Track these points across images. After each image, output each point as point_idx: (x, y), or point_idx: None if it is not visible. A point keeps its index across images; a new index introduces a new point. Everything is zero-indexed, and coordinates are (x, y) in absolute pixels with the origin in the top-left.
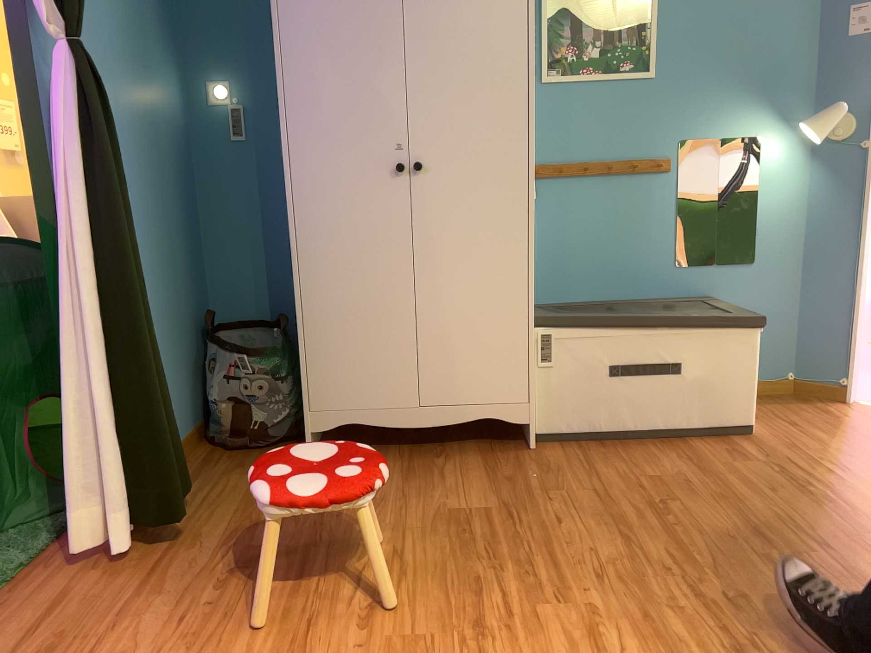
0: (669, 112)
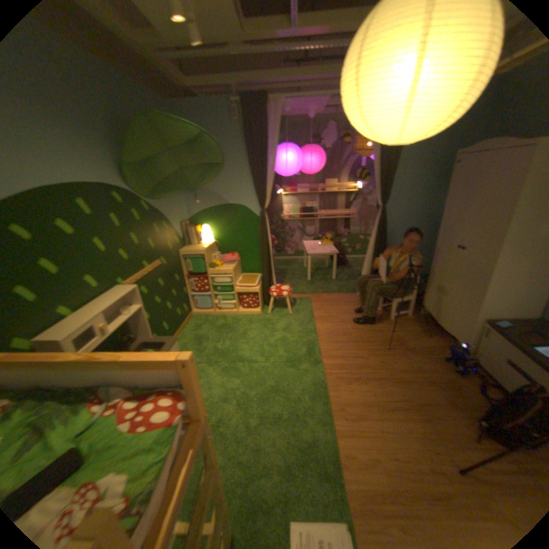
0: None
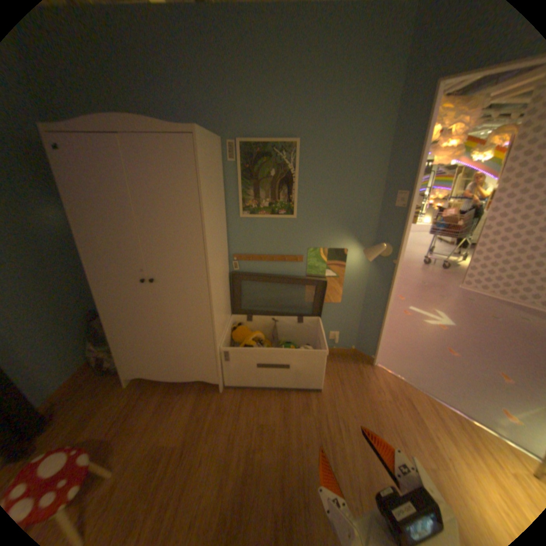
0: (303, 234)
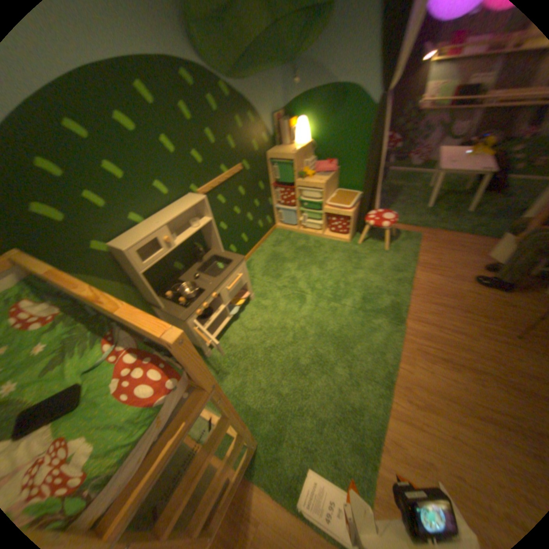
0: None
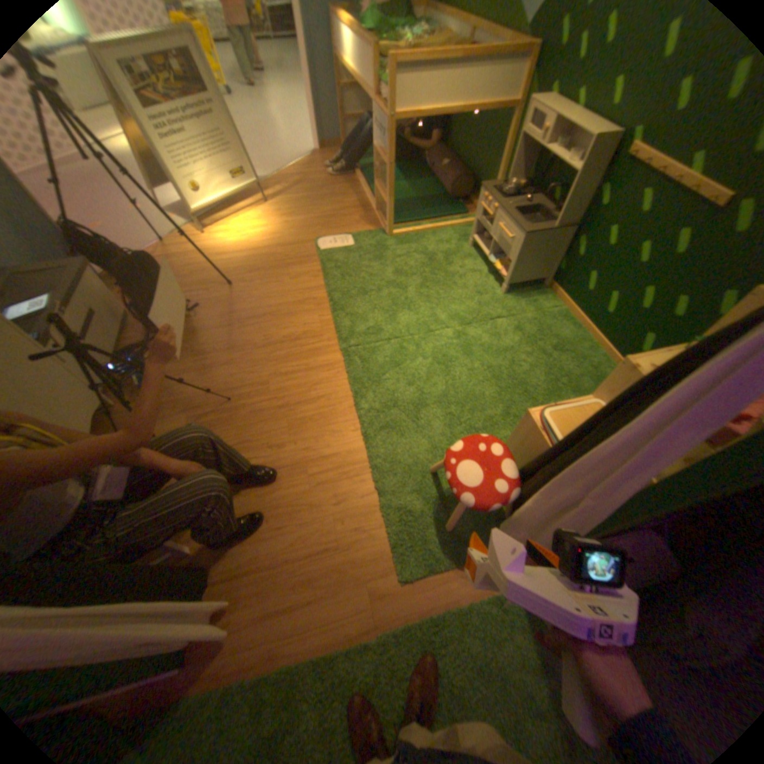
0: None
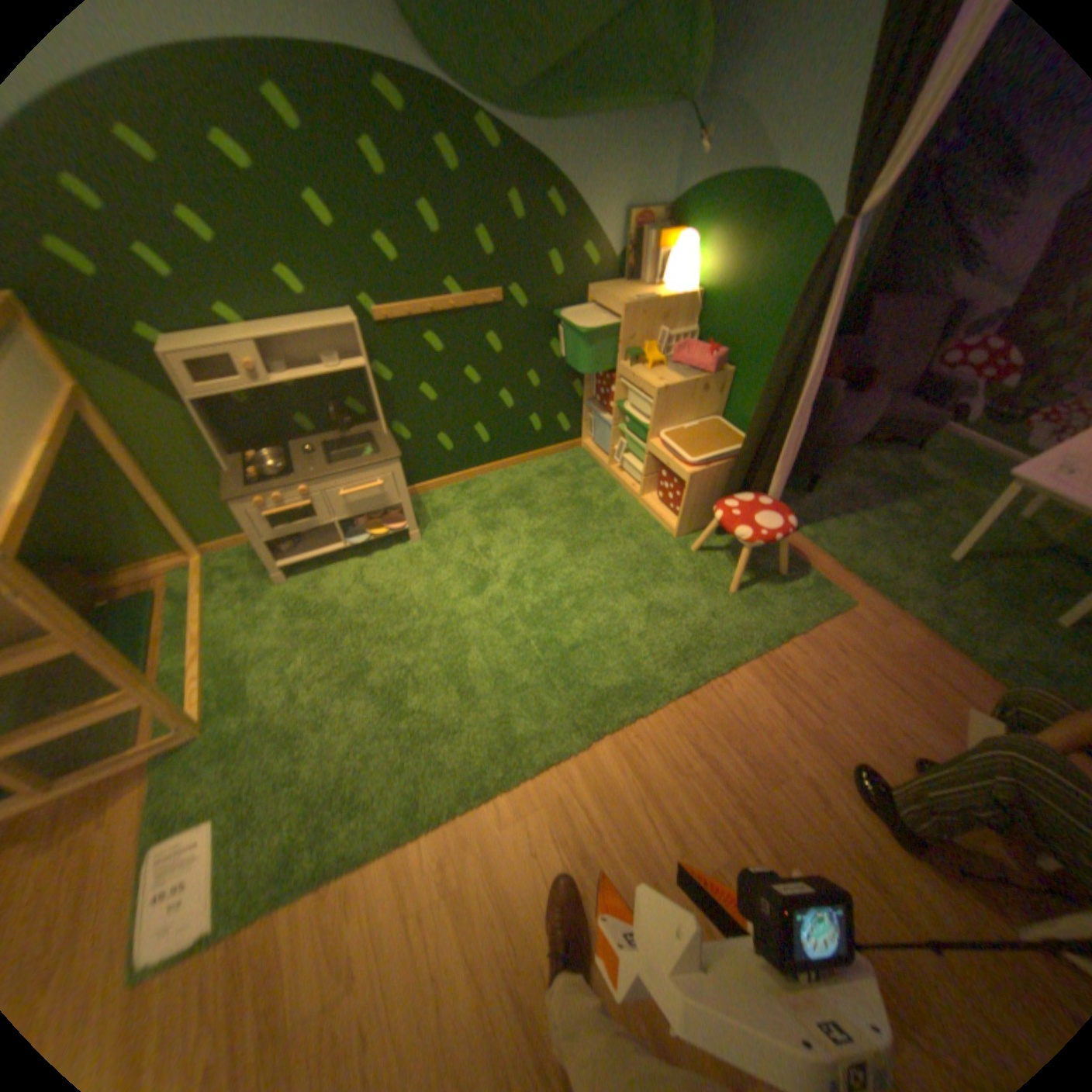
0: None
